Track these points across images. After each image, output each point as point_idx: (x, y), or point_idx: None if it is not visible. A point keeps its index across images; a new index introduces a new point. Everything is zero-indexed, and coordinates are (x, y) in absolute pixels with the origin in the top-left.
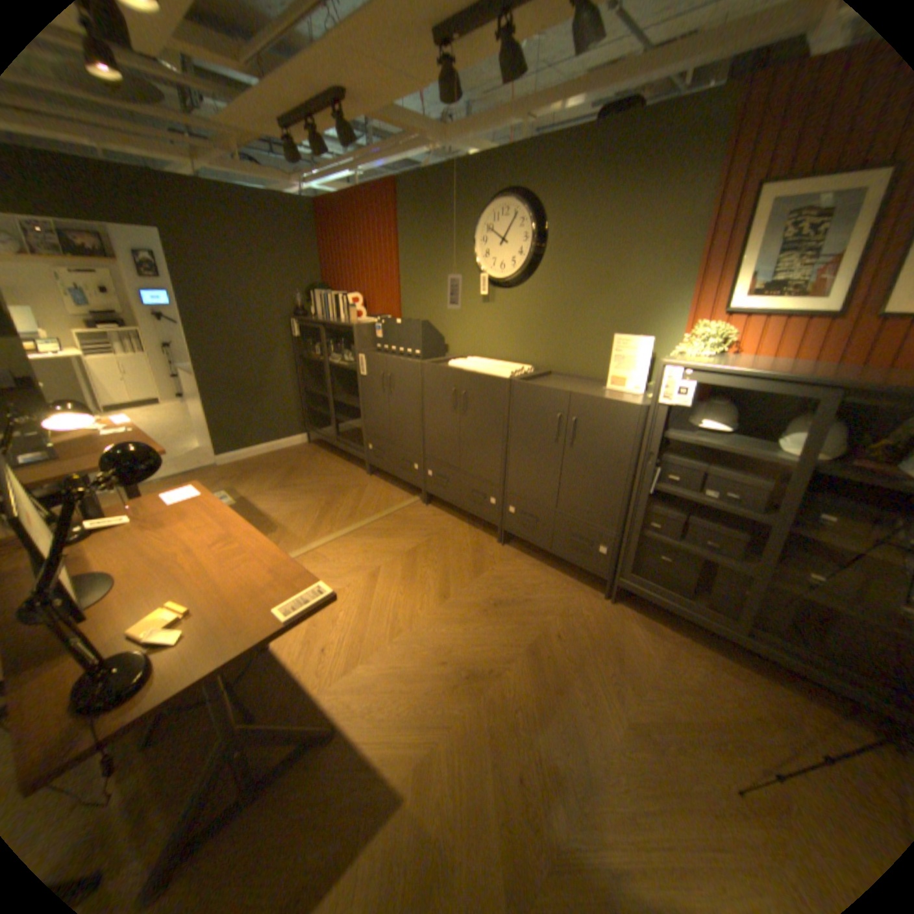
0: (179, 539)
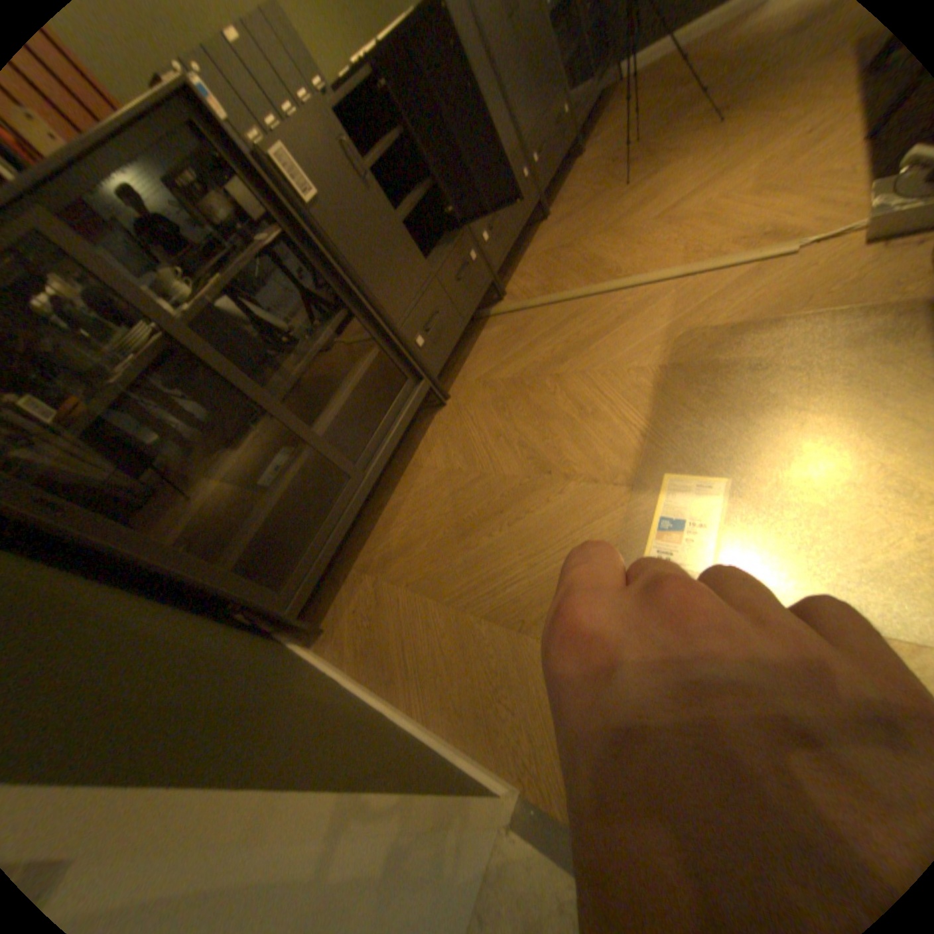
0: None
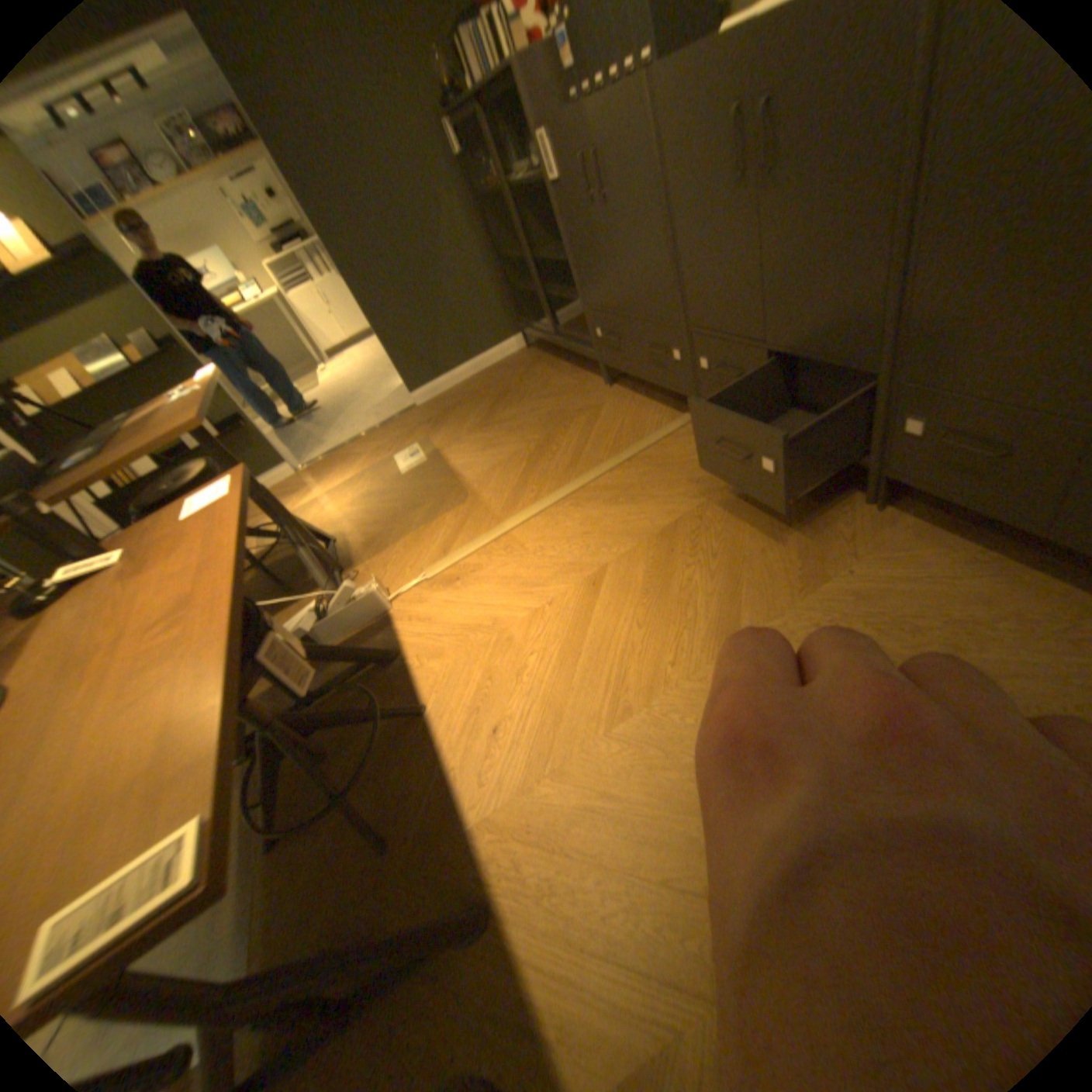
0: (132, 606)
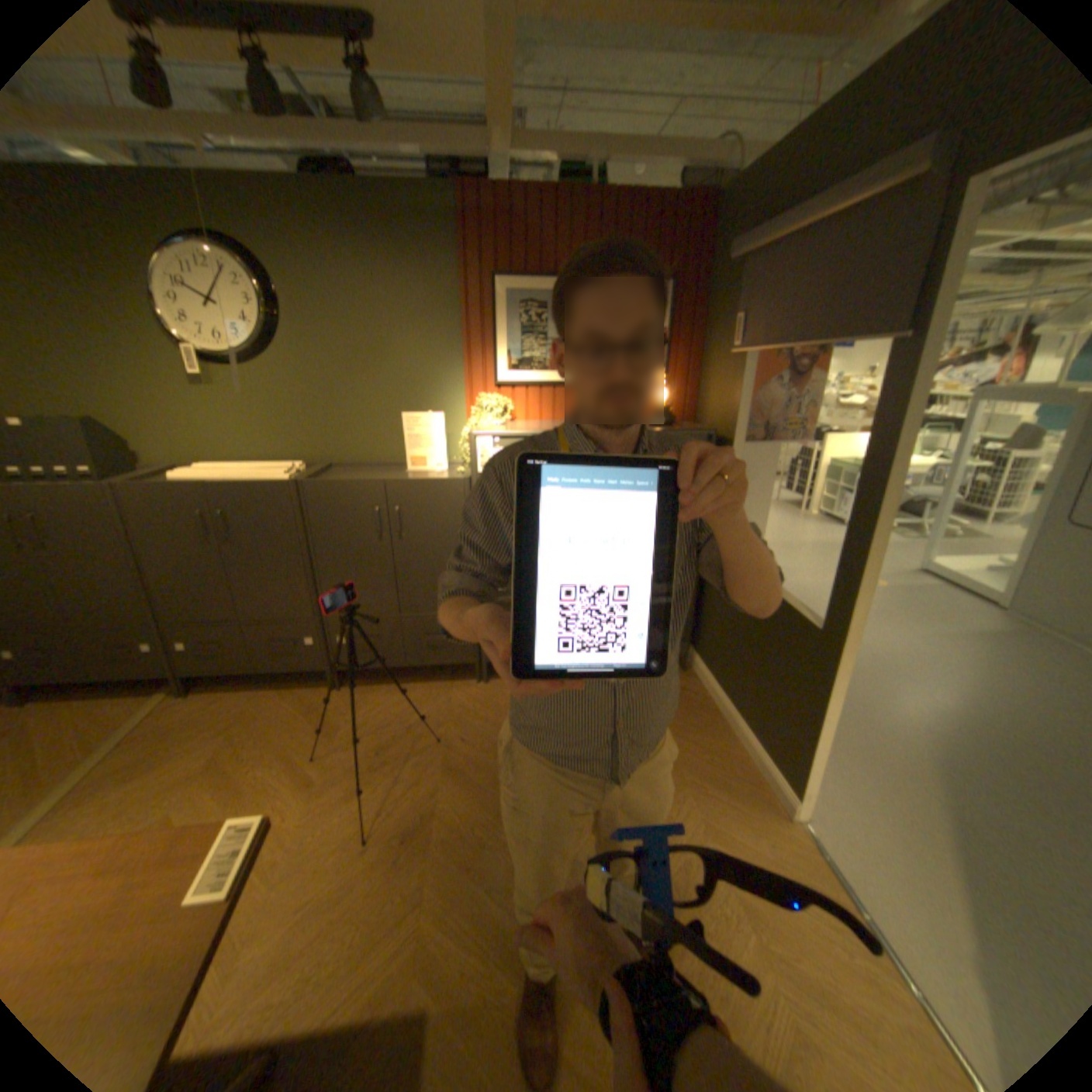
0: None
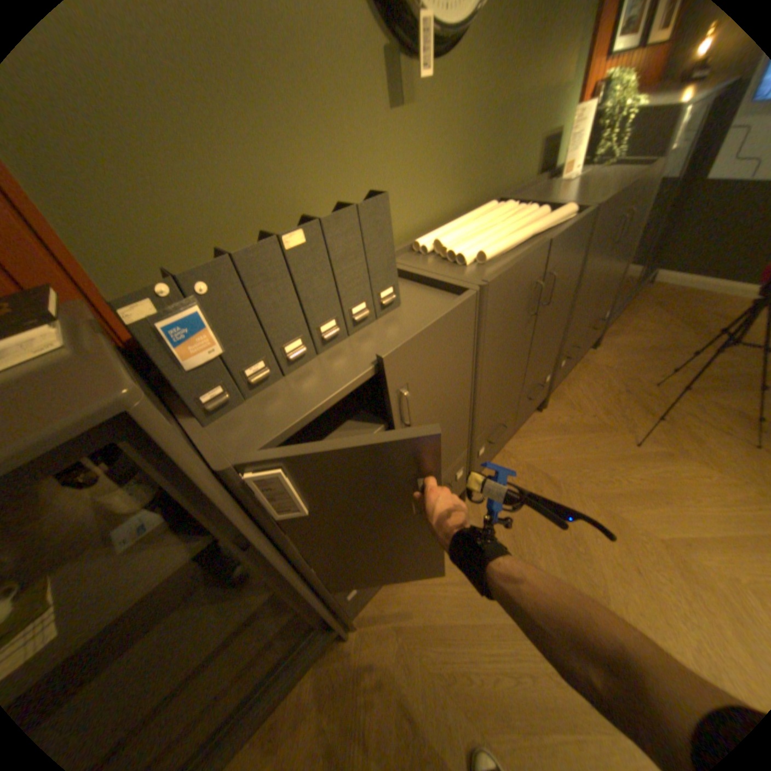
0: None
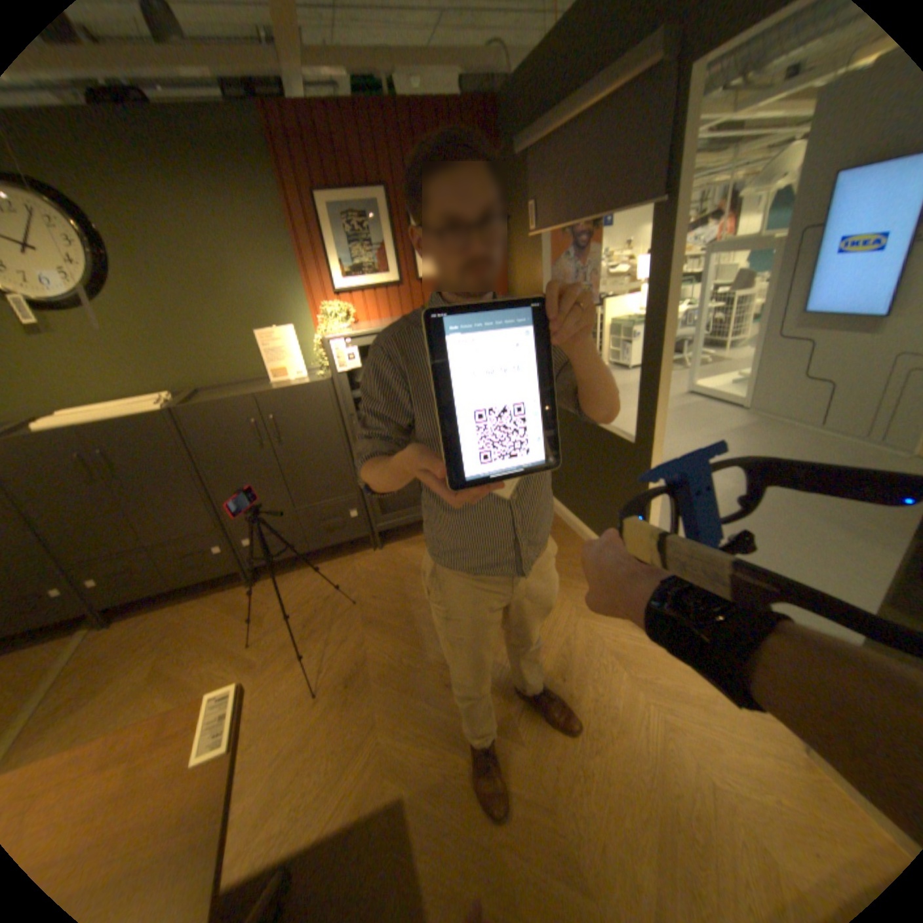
0: None
